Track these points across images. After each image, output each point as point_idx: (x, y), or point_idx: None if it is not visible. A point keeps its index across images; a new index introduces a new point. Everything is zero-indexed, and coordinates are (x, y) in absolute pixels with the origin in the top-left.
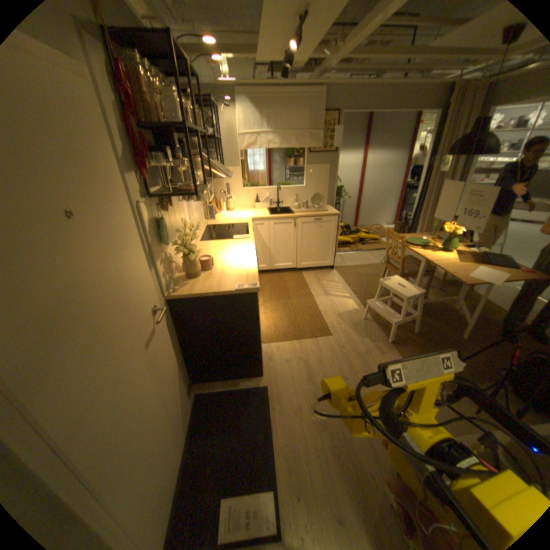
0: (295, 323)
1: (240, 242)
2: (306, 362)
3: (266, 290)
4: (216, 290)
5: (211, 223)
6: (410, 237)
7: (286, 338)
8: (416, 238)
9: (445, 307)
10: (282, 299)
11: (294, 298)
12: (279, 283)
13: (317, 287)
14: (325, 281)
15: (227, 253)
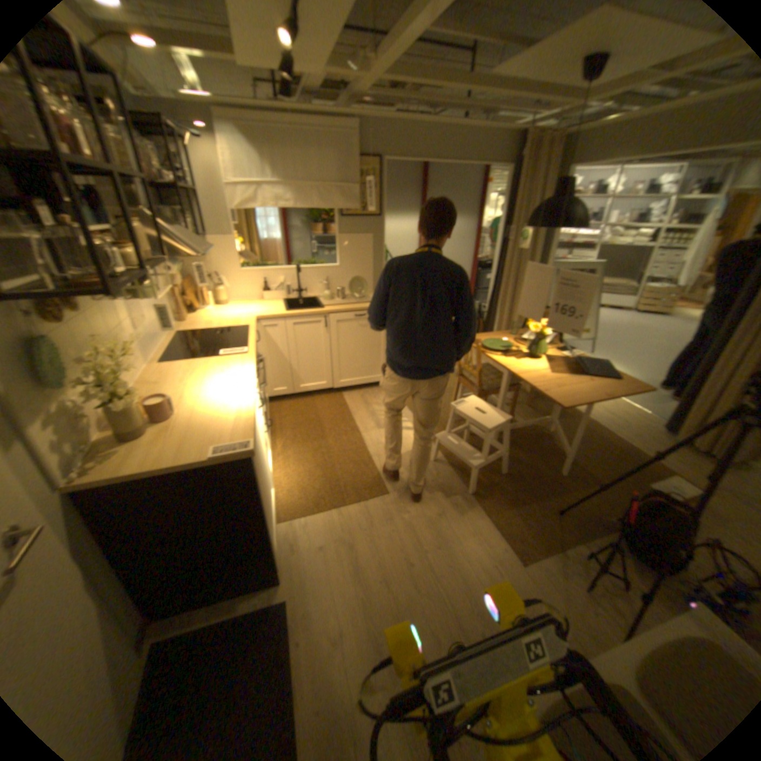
0: (333, 479)
1: (230, 361)
2: (350, 544)
3: (288, 426)
4: (171, 461)
5: (185, 327)
6: (487, 338)
7: (318, 506)
8: (494, 338)
9: (537, 430)
10: (313, 439)
11: (332, 436)
12: (309, 413)
13: (366, 416)
14: (377, 405)
15: (204, 384)
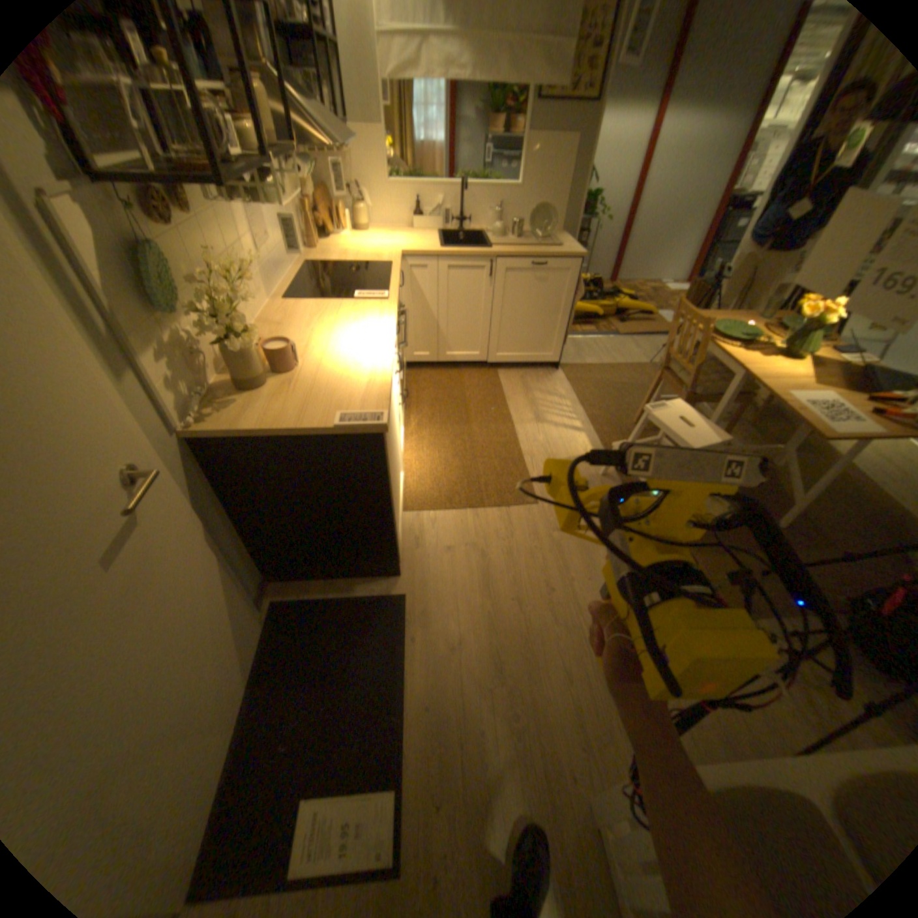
0: (473, 474)
1: (368, 306)
2: (485, 551)
3: (427, 402)
4: (294, 422)
5: (317, 256)
6: (723, 318)
7: (453, 502)
8: (735, 320)
9: None
10: (456, 422)
11: (479, 423)
12: (454, 389)
13: (525, 404)
14: (541, 392)
15: (336, 332)
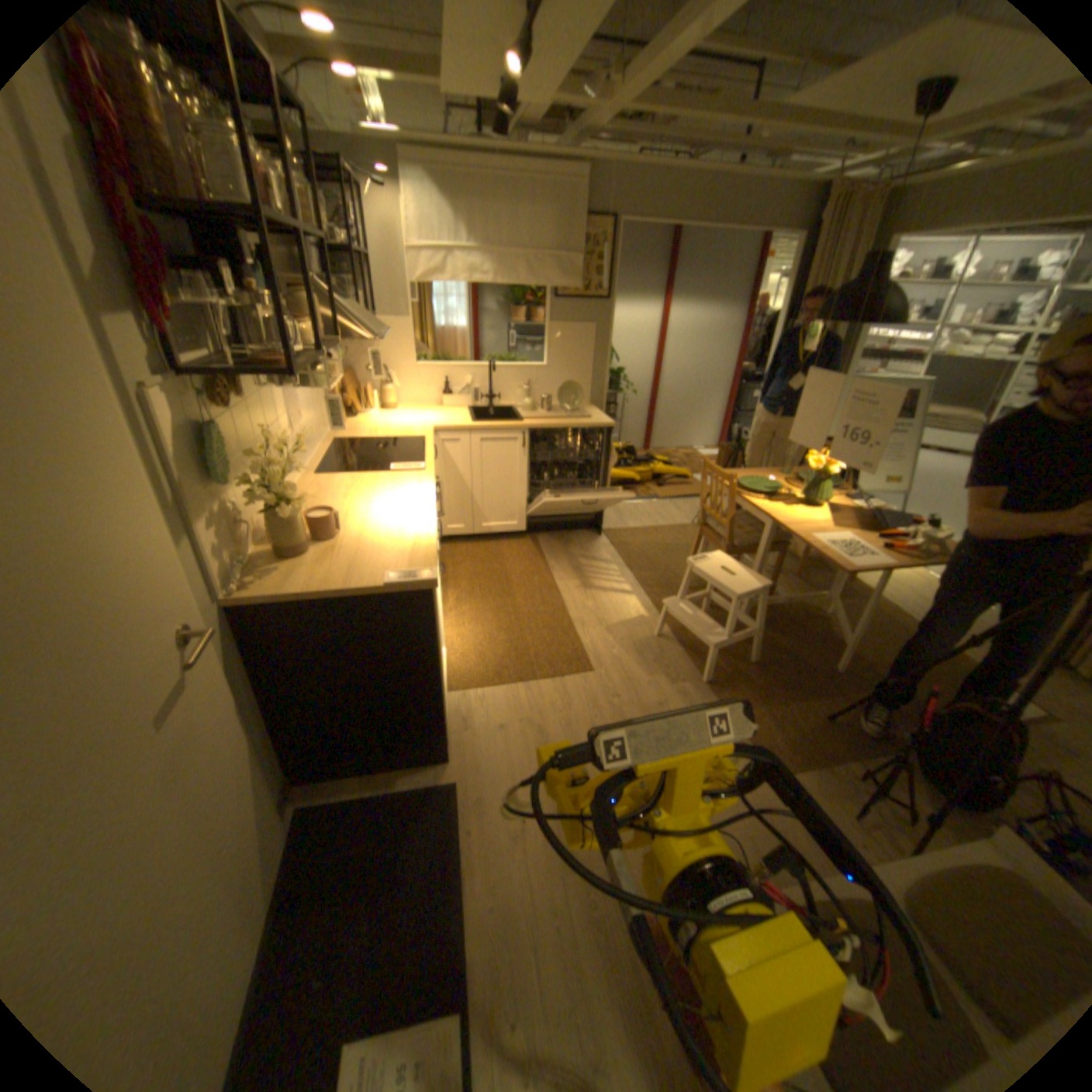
0: (521, 646)
1: (405, 478)
2: (541, 726)
3: (465, 576)
4: (343, 584)
5: (346, 433)
6: (746, 475)
7: (501, 677)
8: (757, 477)
9: (809, 609)
10: (498, 594)
11: (523, 593)
12: (493, 561)
13: (570, 571)
14: (585, 559)
15: (375, 502)
